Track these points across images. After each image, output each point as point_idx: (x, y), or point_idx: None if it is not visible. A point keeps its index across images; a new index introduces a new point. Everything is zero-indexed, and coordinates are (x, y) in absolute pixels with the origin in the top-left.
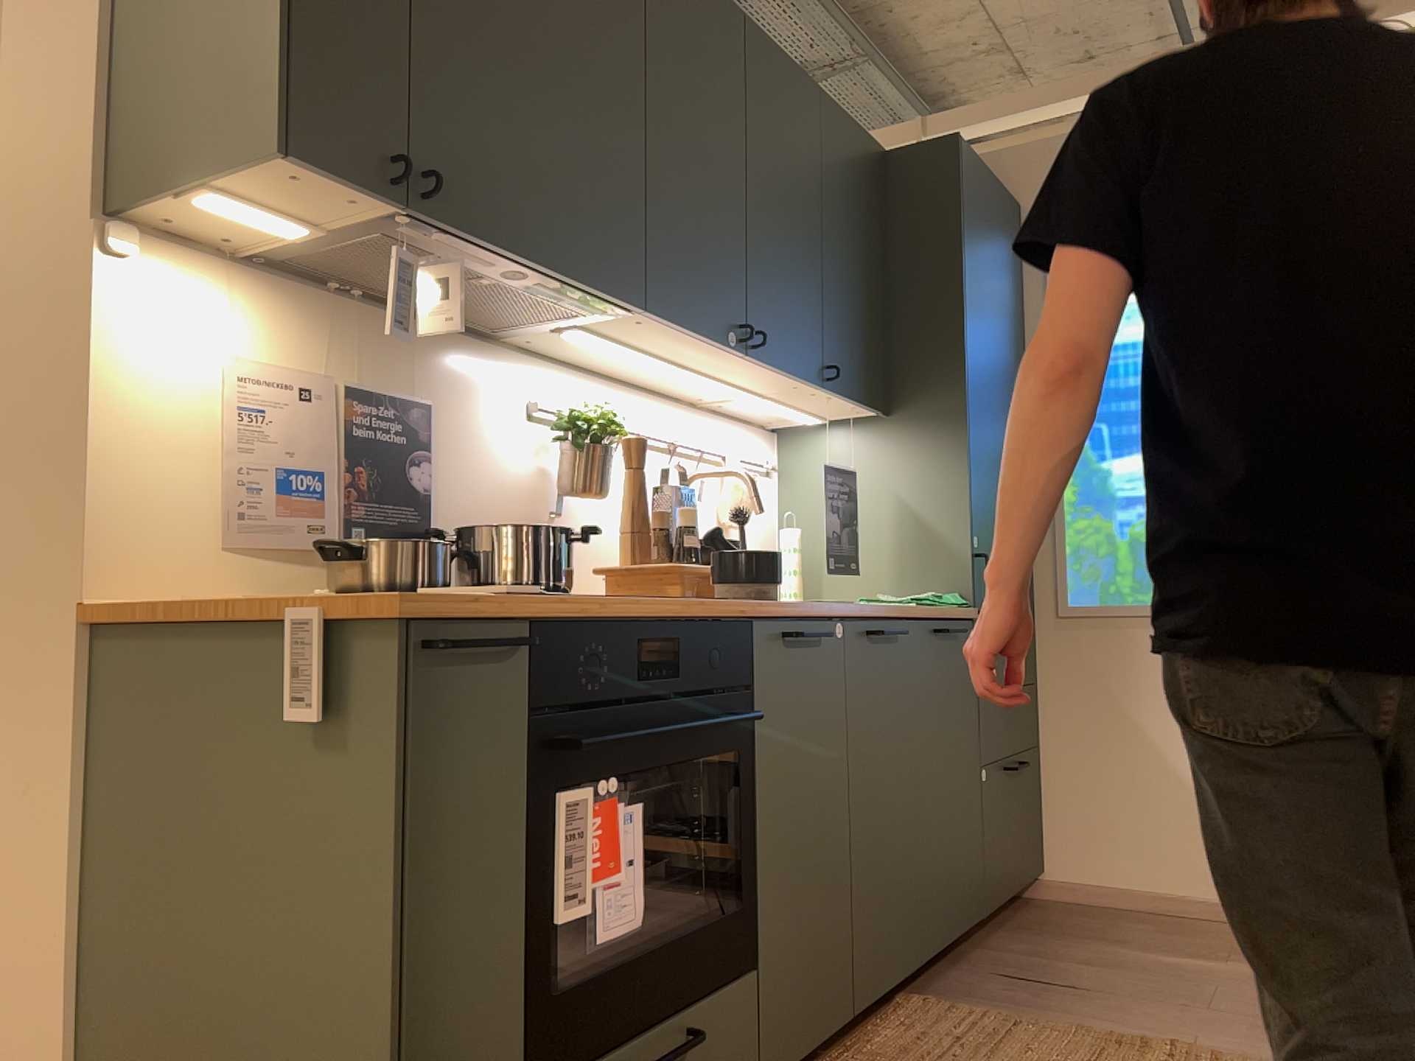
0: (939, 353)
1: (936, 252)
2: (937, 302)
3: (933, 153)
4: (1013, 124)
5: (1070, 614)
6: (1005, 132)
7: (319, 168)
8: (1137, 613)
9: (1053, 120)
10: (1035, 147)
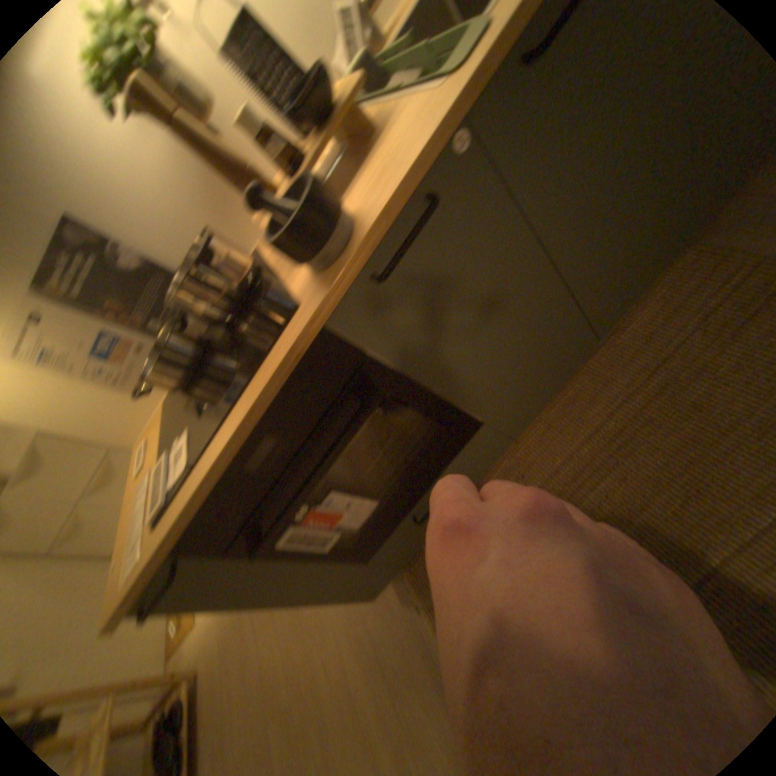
0: None
1: None
2: None
3: None
4: None
5: None
6: None
7: None
8: None
9: None
10: None
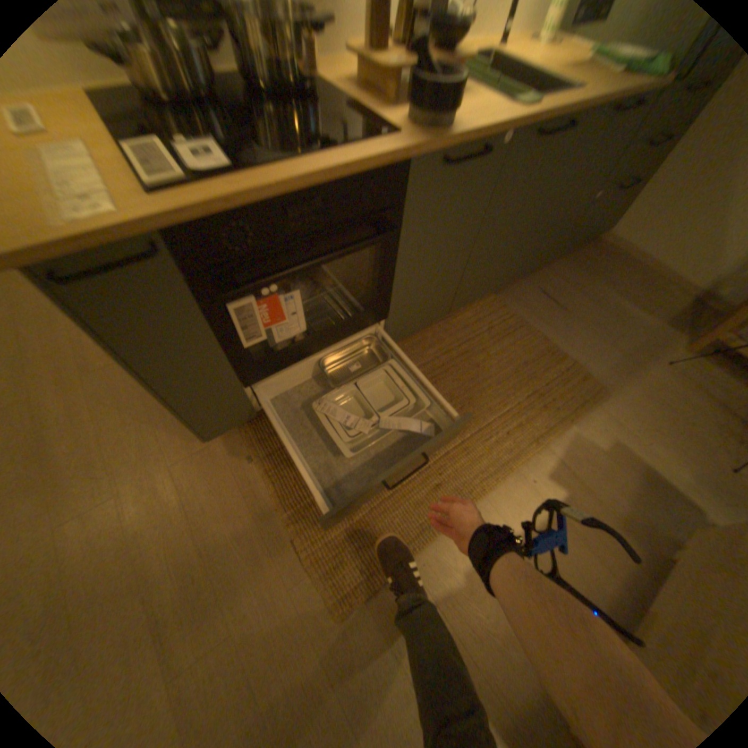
0: None
1: None
2: None
3: None
4: None
5: None
6: None
7: None
8: None
9: None
10: None
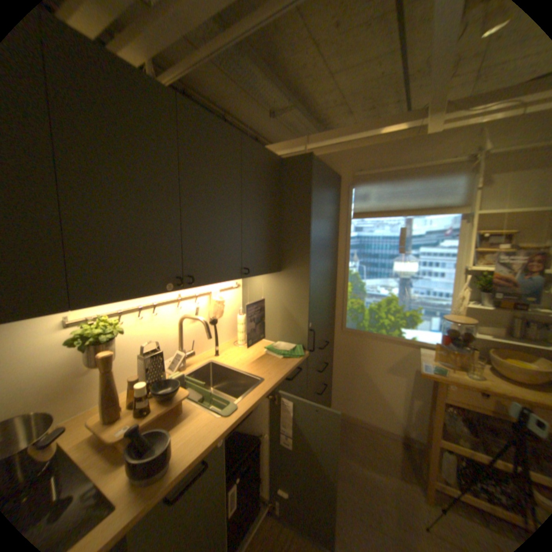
0: (299, 250)
1: (300, 206)
2: (300, 228)
3: (301, 160)
4: (341, 140)
5: (345, 330)
6: (338, 142)
7: None
8: (369, 335)
9: (357, 139)
10: (349, 151)
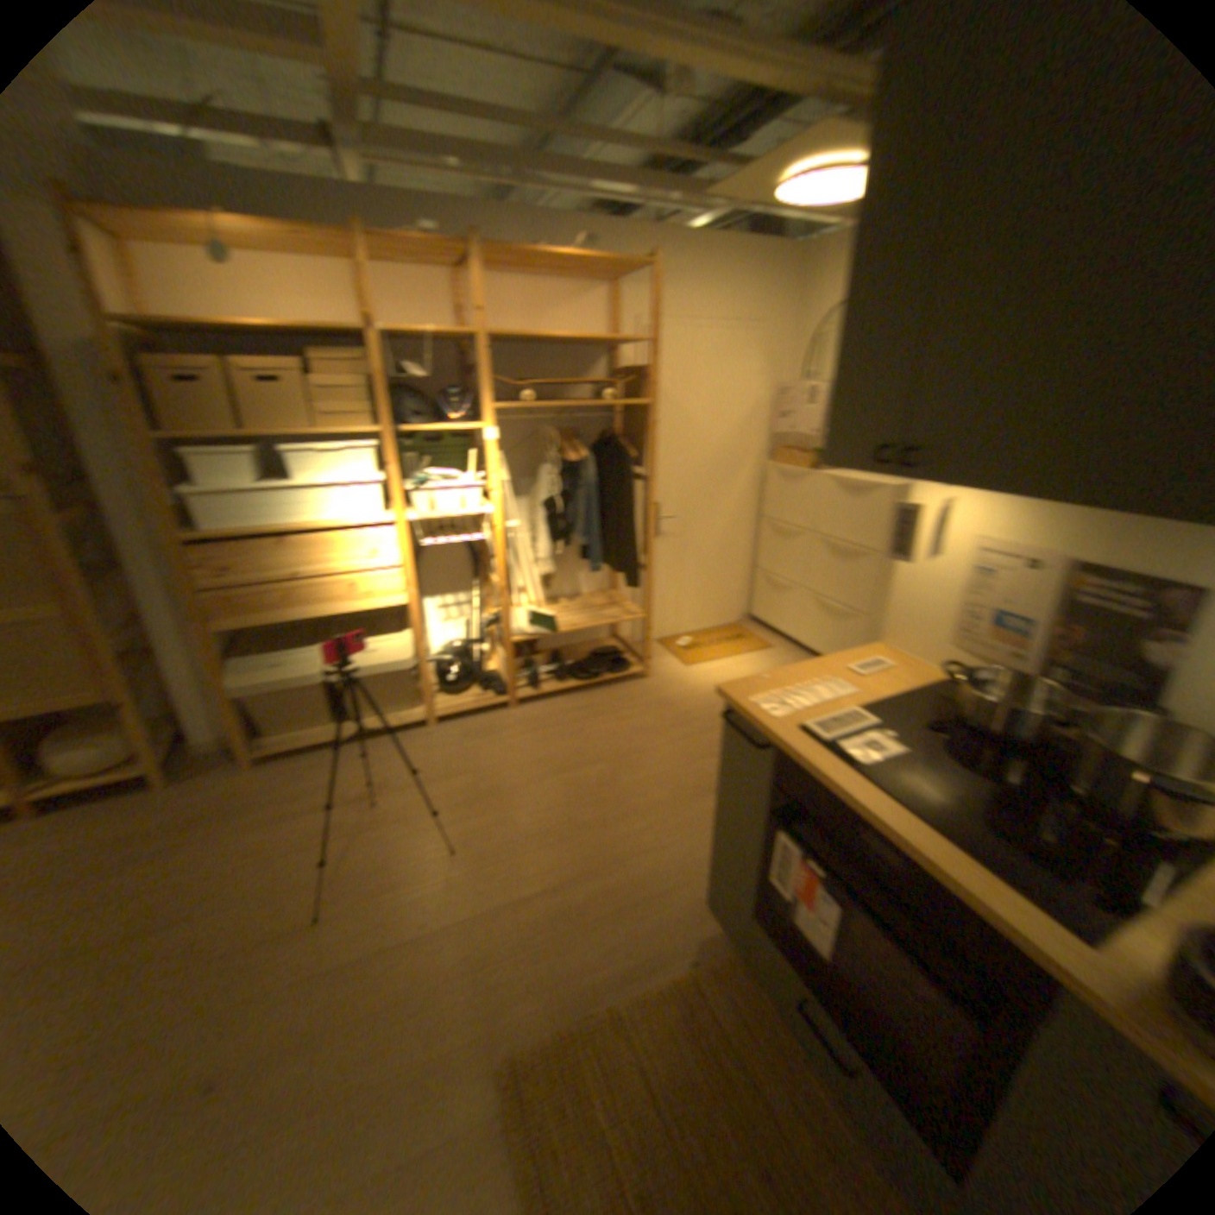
0: None
1: None
2: None
3: None
4: None
5: None
6: None
7: (842, 464)
8: None
9: None
10: None
